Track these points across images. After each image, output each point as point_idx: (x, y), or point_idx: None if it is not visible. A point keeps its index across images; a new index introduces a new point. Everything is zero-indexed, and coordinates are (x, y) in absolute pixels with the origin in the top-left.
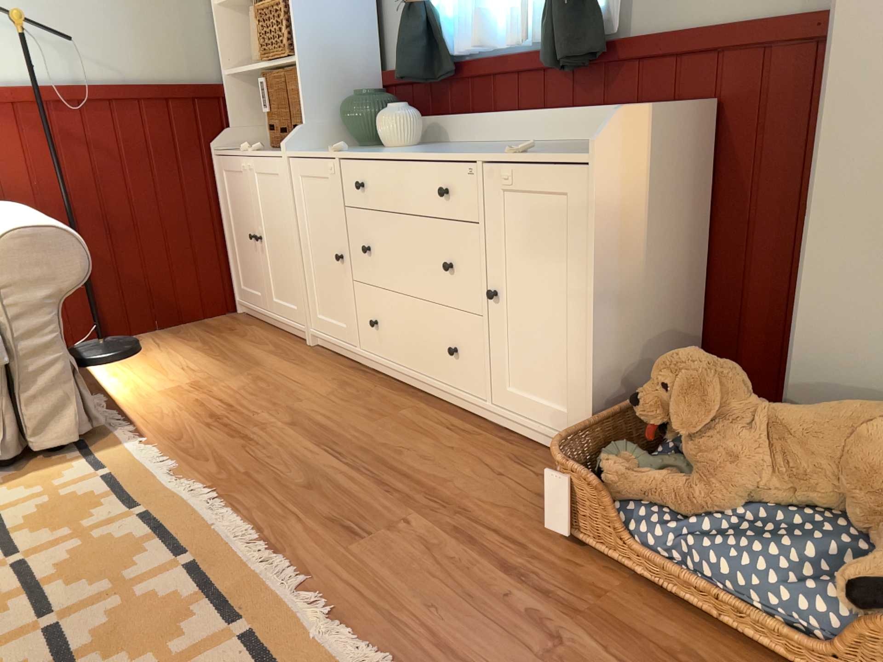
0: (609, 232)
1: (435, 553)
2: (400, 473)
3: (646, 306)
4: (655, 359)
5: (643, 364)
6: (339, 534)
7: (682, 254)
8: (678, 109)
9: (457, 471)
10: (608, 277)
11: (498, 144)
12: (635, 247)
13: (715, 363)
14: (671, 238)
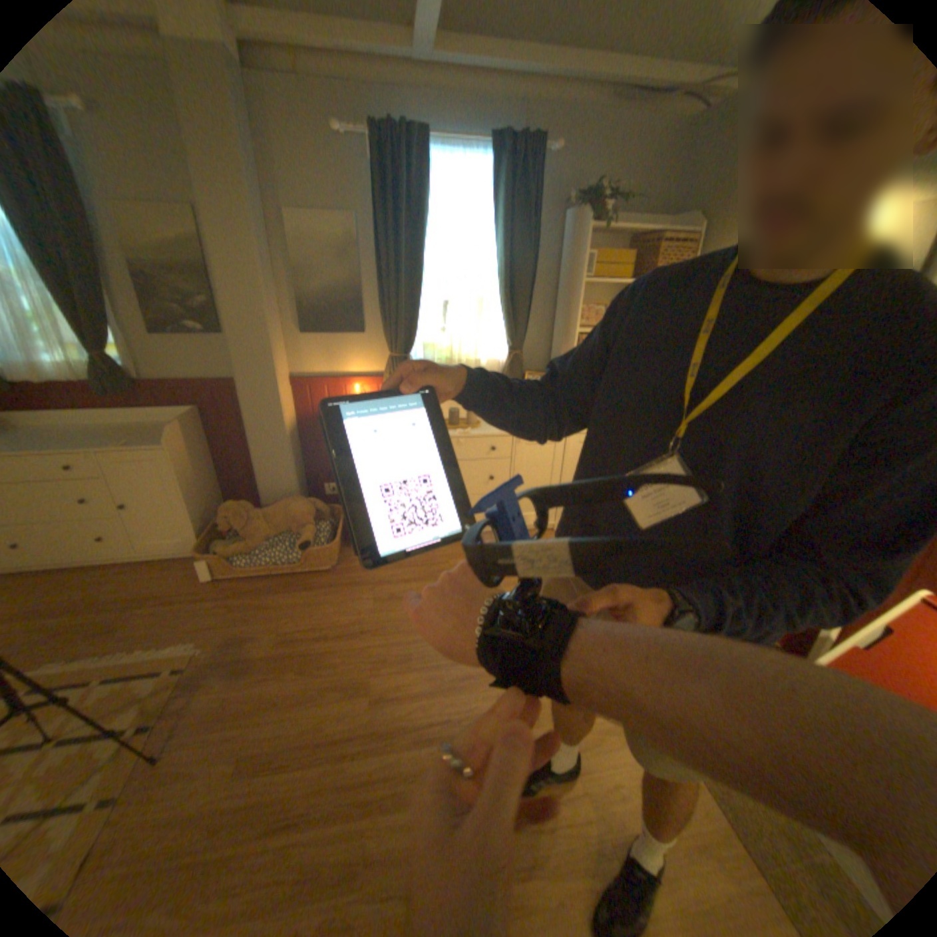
0: (179, 470)
1: (159, 615)
2: (107, 603)
3: (199, 490)
4: (208, 507)
5: (205, 511)
6: (102, 637)
7: (205, 465)
8: (186, 415)
9: (138, 587)
10: (184, 486)
11: (71, 429)
12: (189, 471)
13: (239, 504)
14: (199, 461)
